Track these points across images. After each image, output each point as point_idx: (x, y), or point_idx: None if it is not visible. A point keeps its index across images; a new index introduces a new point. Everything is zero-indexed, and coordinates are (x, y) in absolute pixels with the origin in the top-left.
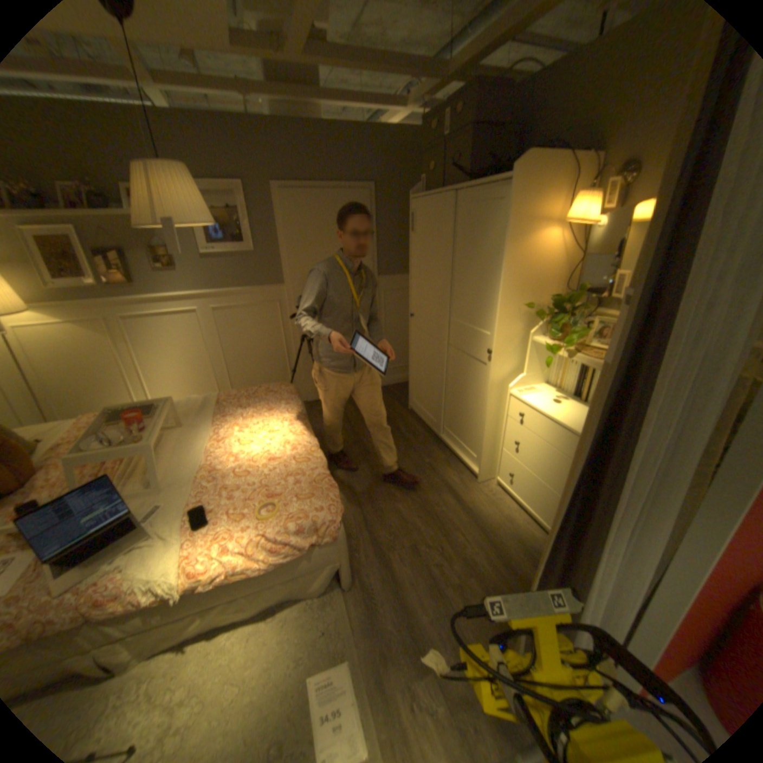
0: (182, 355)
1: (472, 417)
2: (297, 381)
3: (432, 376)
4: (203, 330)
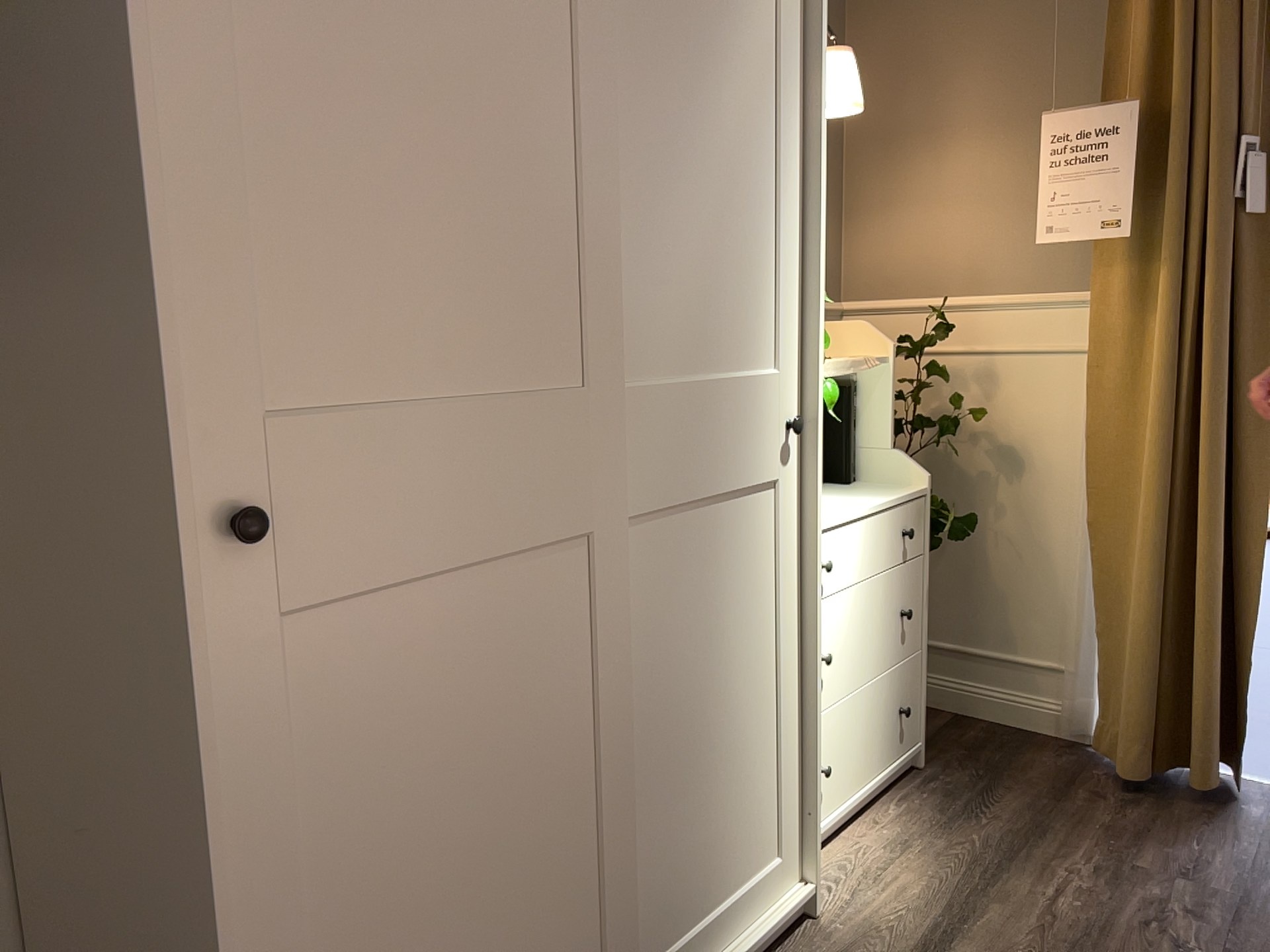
0: None
1: (748, 736)
2: None
3: (534, 806)
4: None
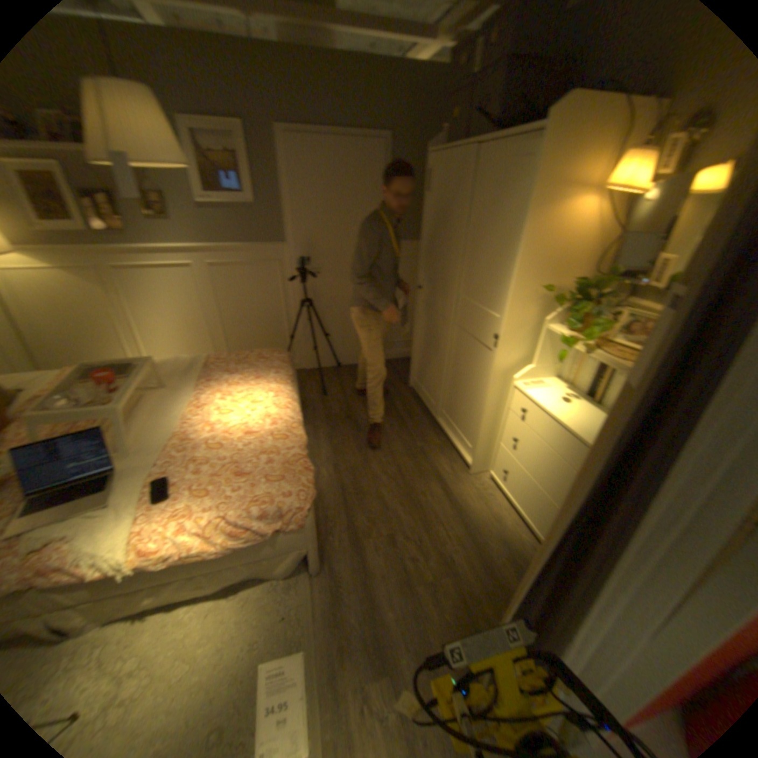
0: (179, 311)
1: (472, 405)
2: (298, 347)
3: (435, 356)
4: (201, 287)
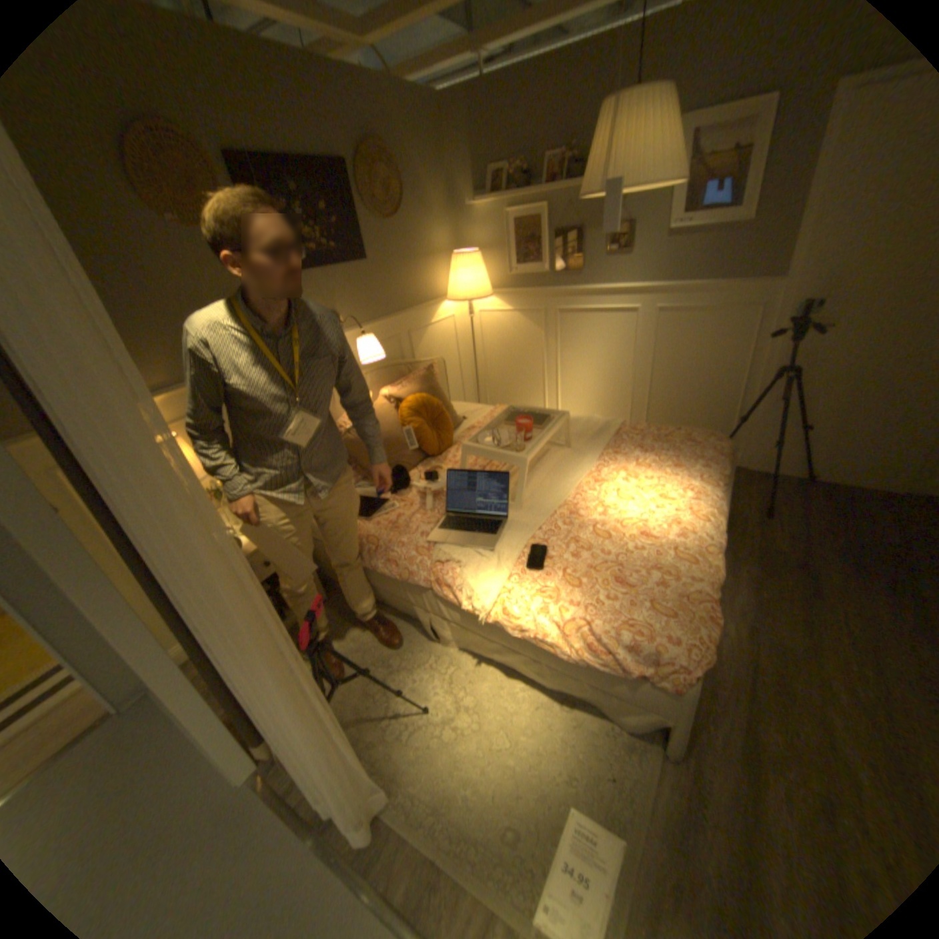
0: (604, 364)
1: None
2: (744, 435)
3: None
4: (638, 337)
